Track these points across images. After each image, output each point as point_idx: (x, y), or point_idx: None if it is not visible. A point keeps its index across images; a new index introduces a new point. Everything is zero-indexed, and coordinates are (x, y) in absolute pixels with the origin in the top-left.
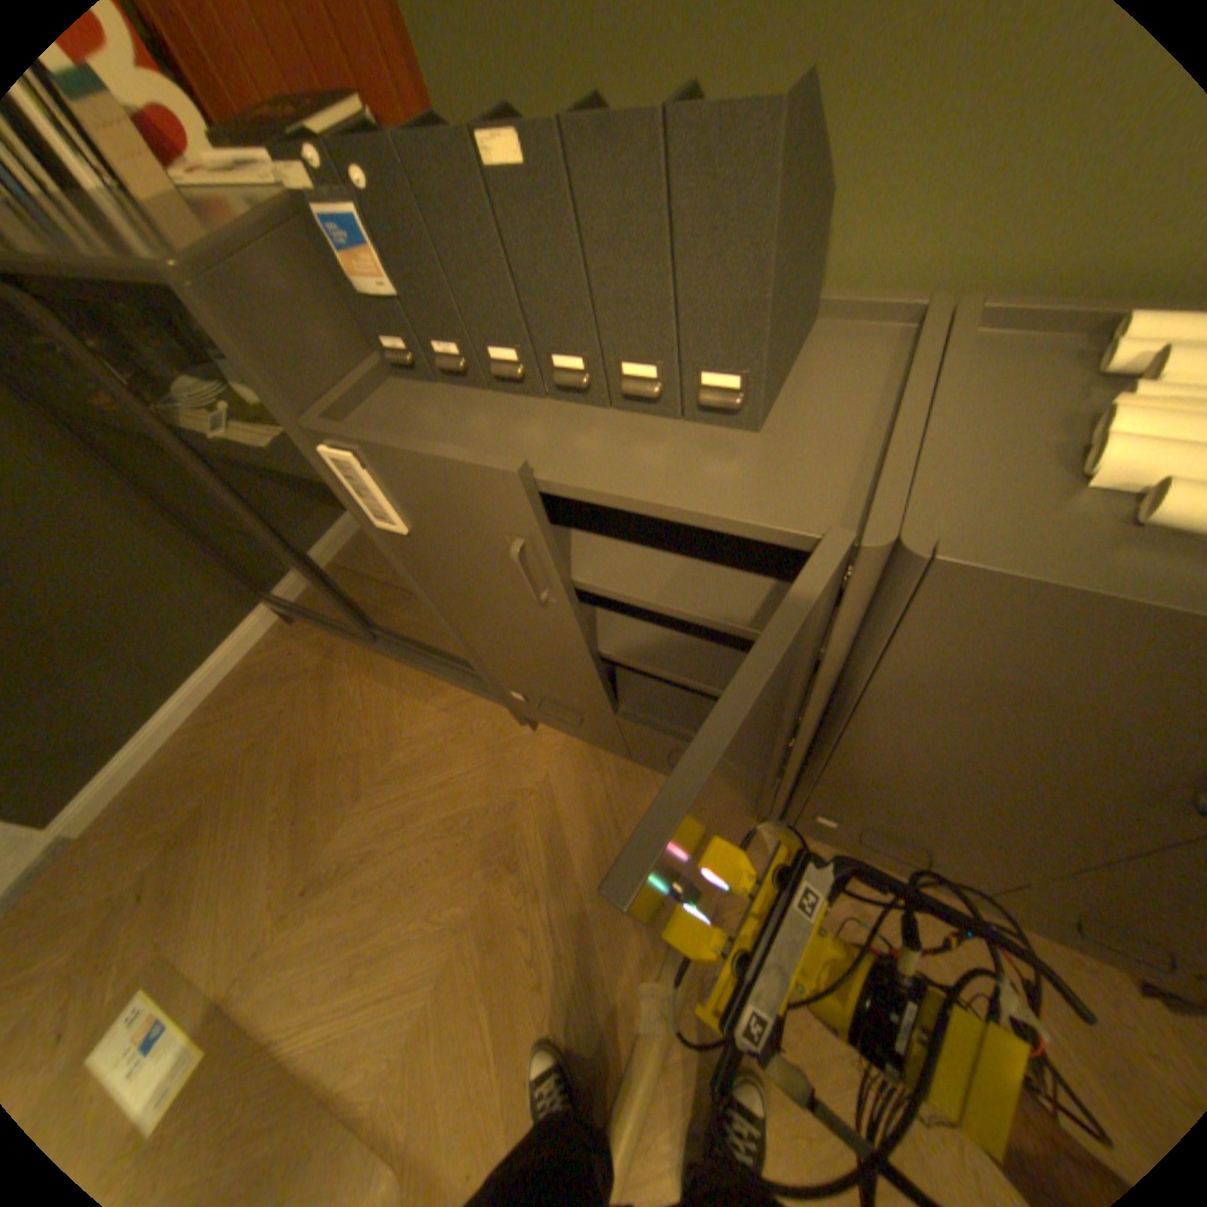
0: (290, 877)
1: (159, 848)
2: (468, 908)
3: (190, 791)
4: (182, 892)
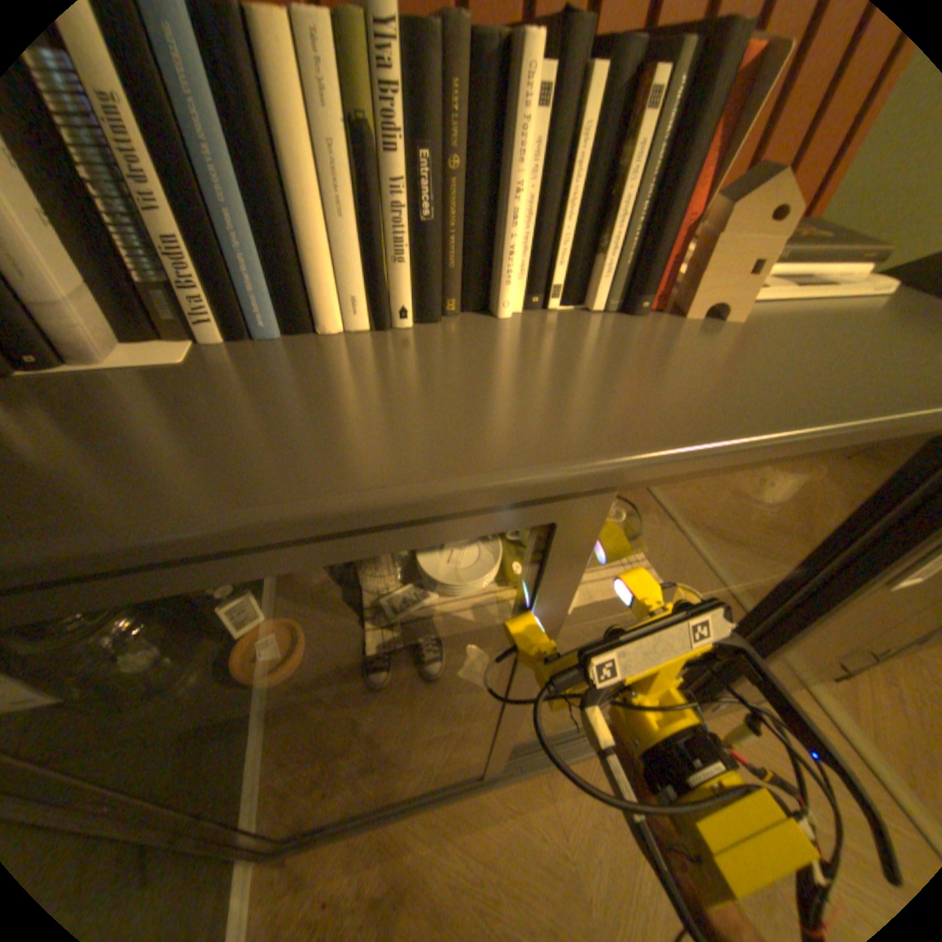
0: None
1: None
2: None
3: None
4: None
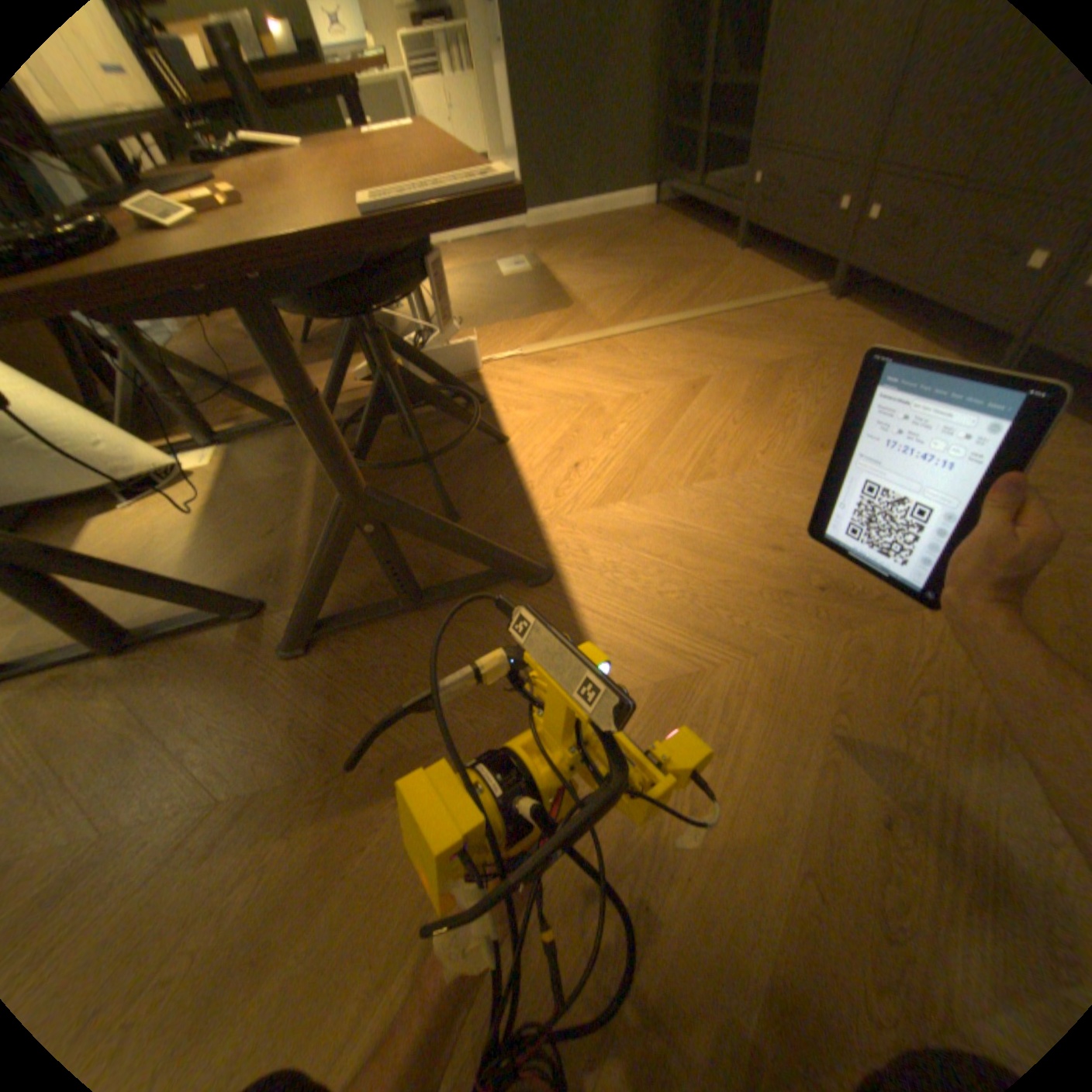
0: (595, 253)
1: (554, 237)
2: (658, 275)
3: (576, 230)
4: (554, 246)
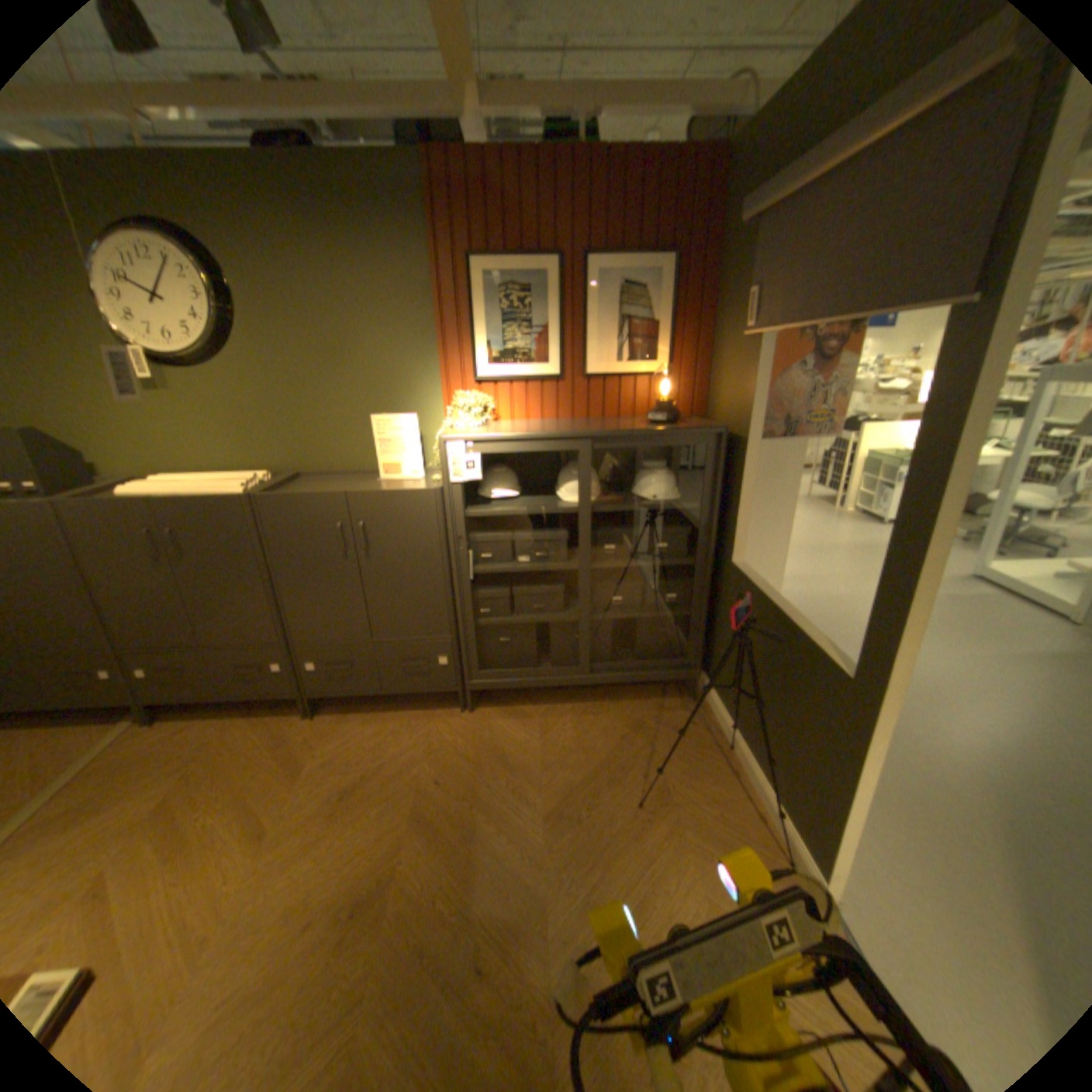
0: None
1: None
2: None
3: None
4: None
